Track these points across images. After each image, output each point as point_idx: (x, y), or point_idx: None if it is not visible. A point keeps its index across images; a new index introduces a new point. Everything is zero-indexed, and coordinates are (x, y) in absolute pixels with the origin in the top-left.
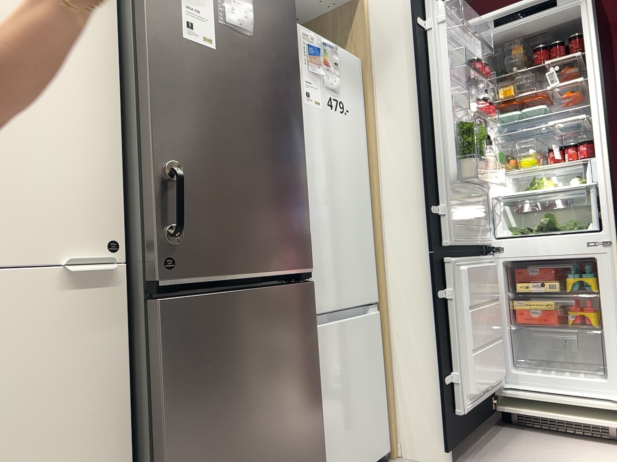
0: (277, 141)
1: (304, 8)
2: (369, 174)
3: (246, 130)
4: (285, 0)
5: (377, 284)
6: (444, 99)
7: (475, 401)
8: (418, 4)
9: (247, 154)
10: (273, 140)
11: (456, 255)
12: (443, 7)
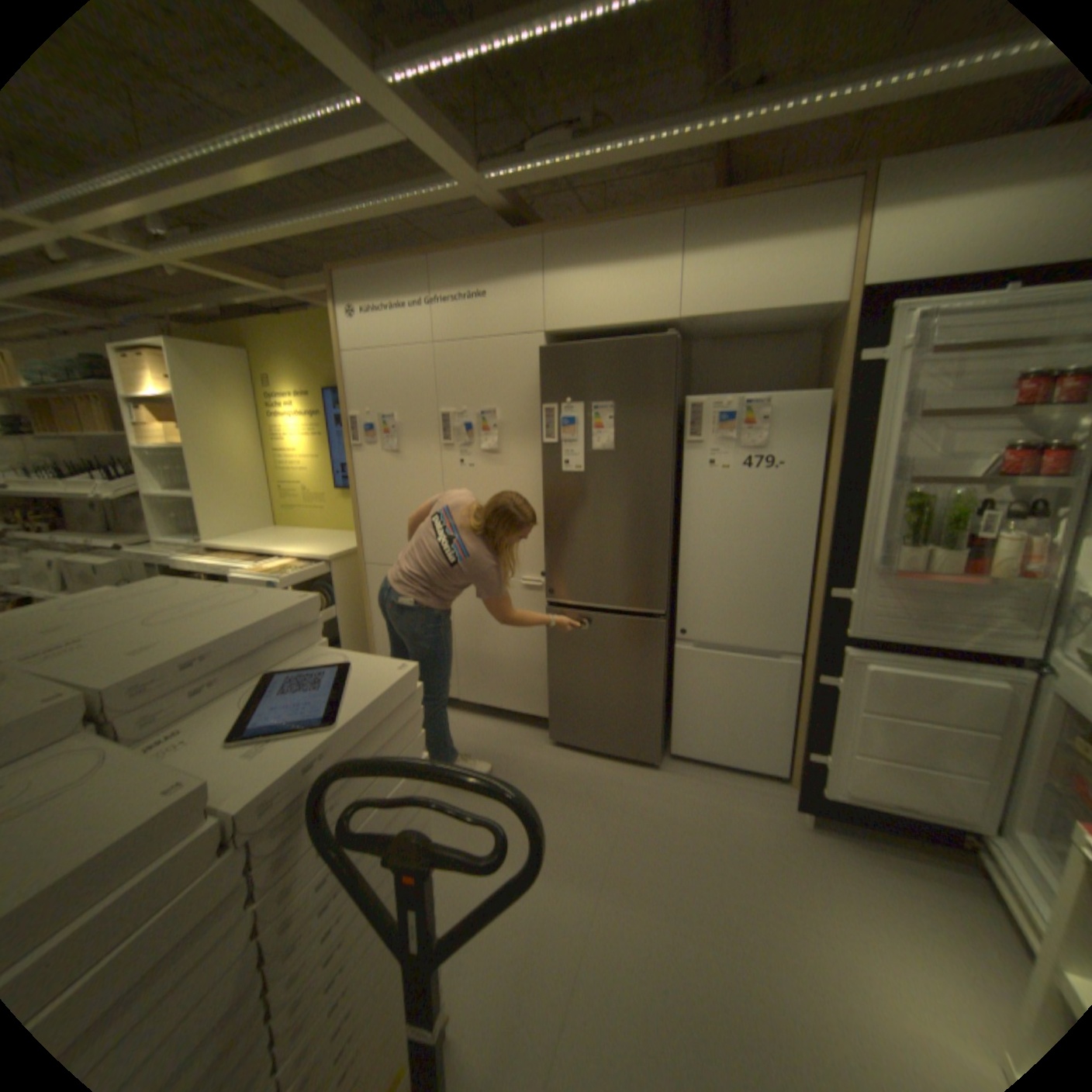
0: (635, 523)
1: (807, 318)
2: (823, 526)
3: (606, 518)
4: (659, 404)
5: (809, 638)
6: (891, 460)
7: (863, 804)
8: (872, 329)
9: (606, 534)
10: (631, 522)
11: (894, 651)
12: (917, 323)
